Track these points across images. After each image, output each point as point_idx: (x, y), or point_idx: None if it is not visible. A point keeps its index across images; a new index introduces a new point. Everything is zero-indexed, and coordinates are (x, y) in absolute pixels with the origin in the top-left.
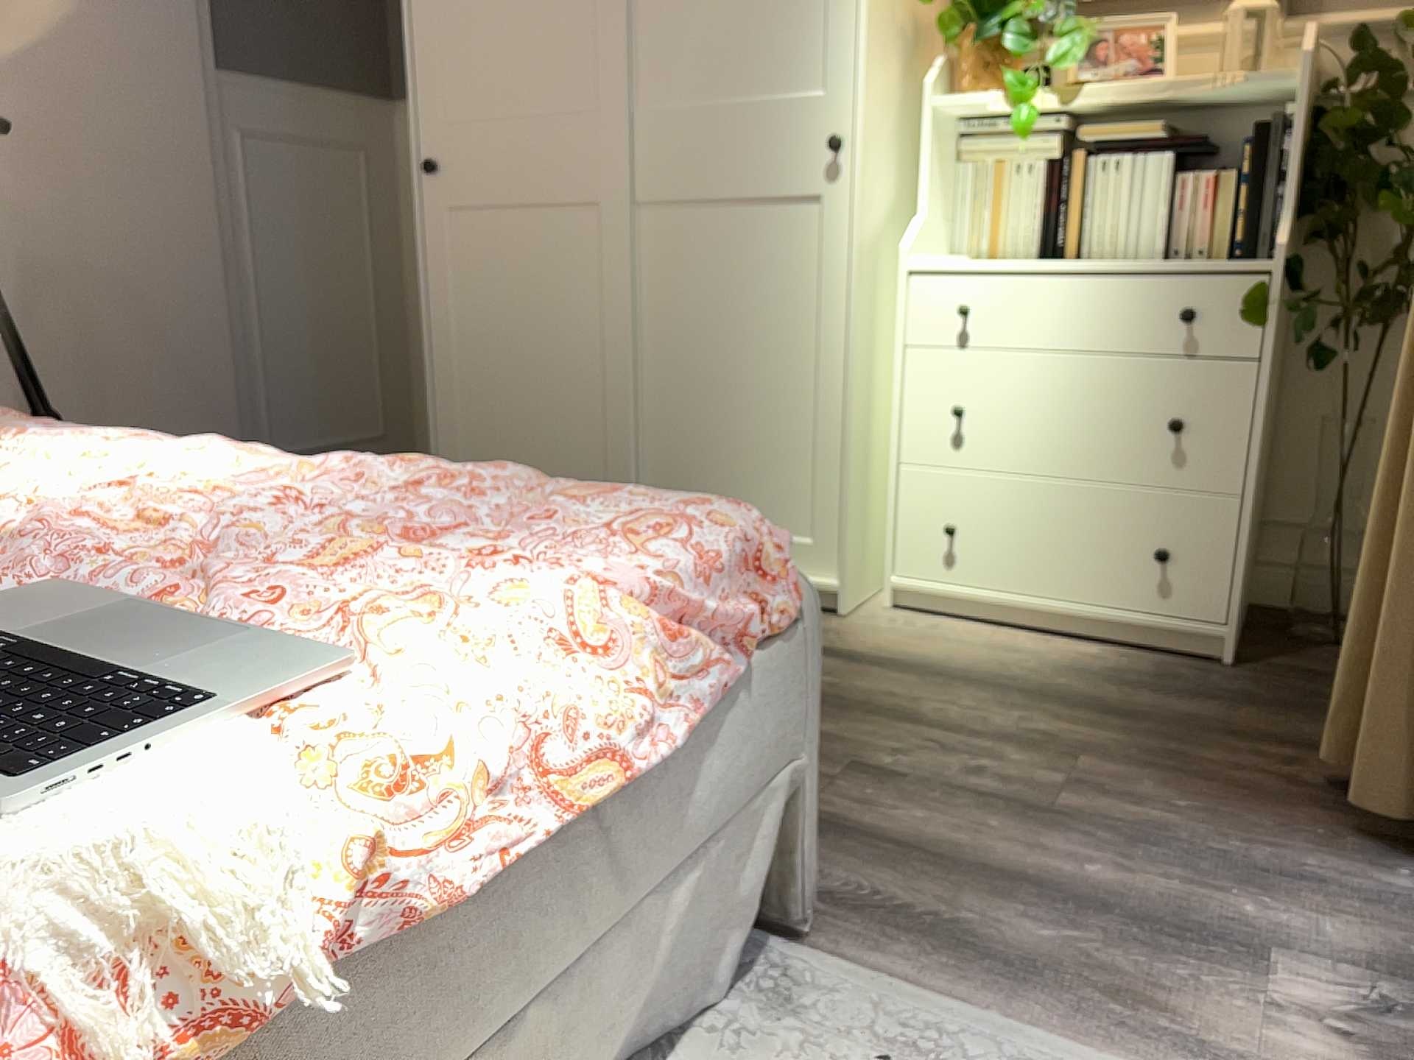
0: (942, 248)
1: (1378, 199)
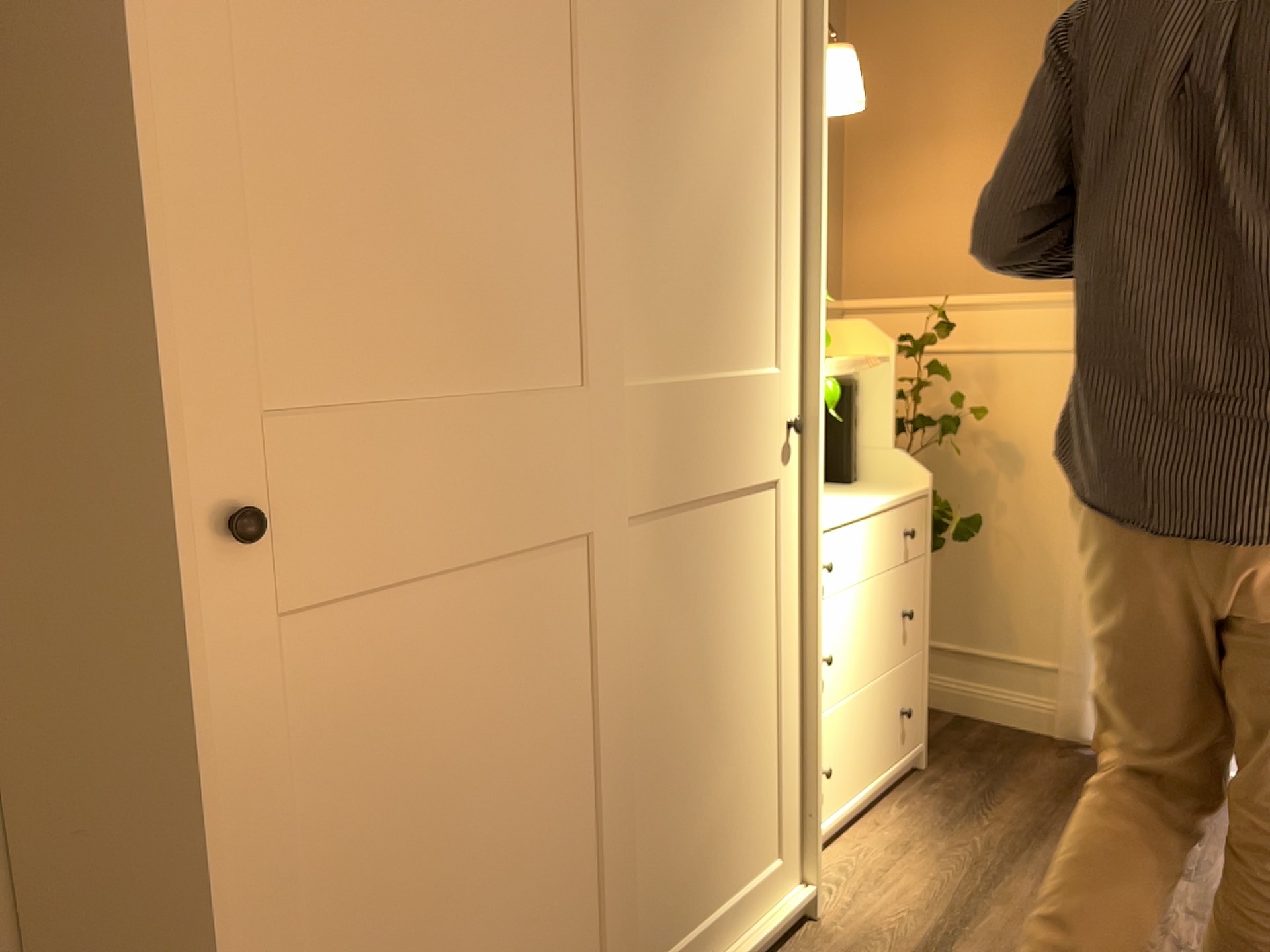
0: None
1: None
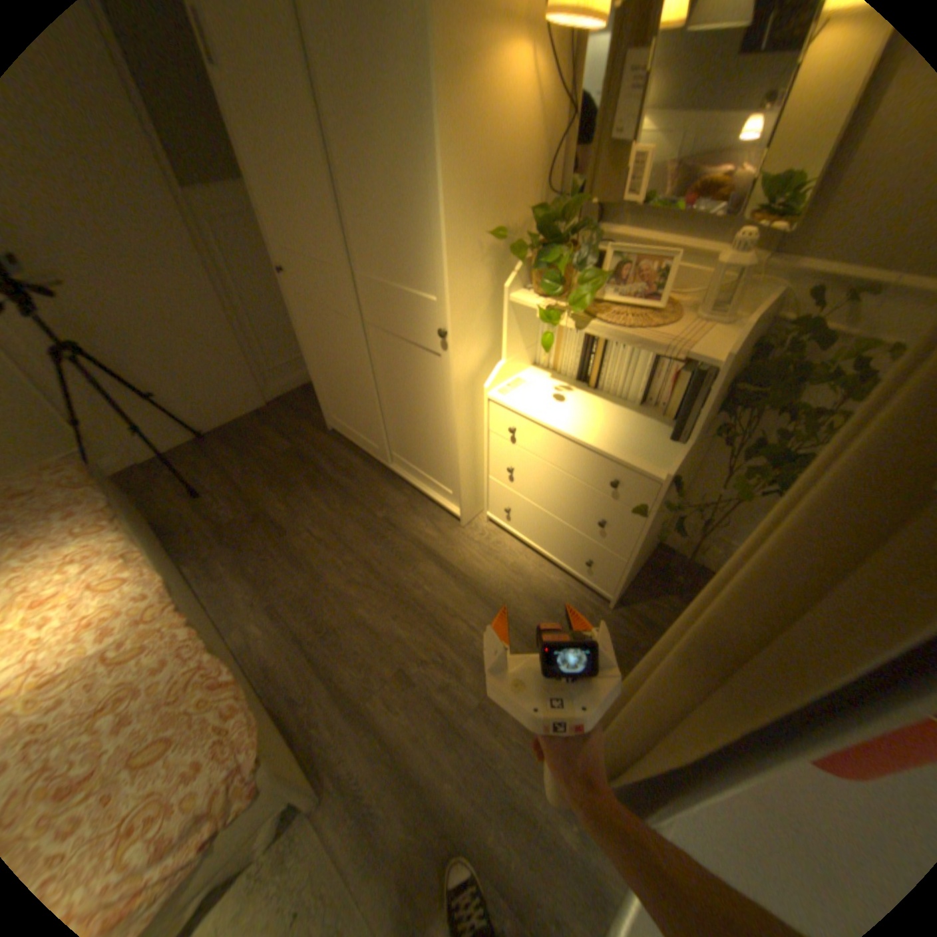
0: (526, 362)
1: (784, 402)
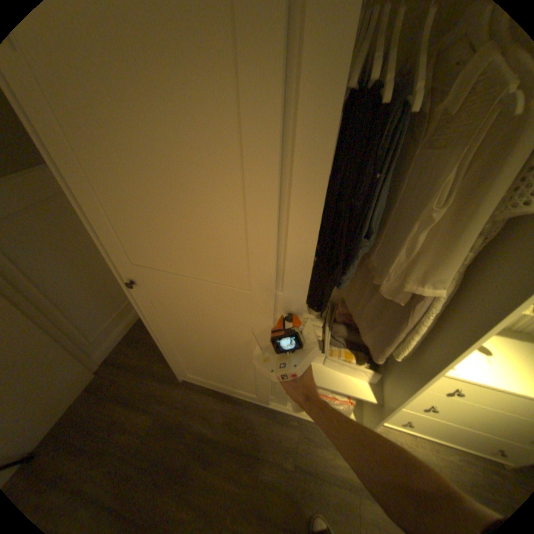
0: None
1: None
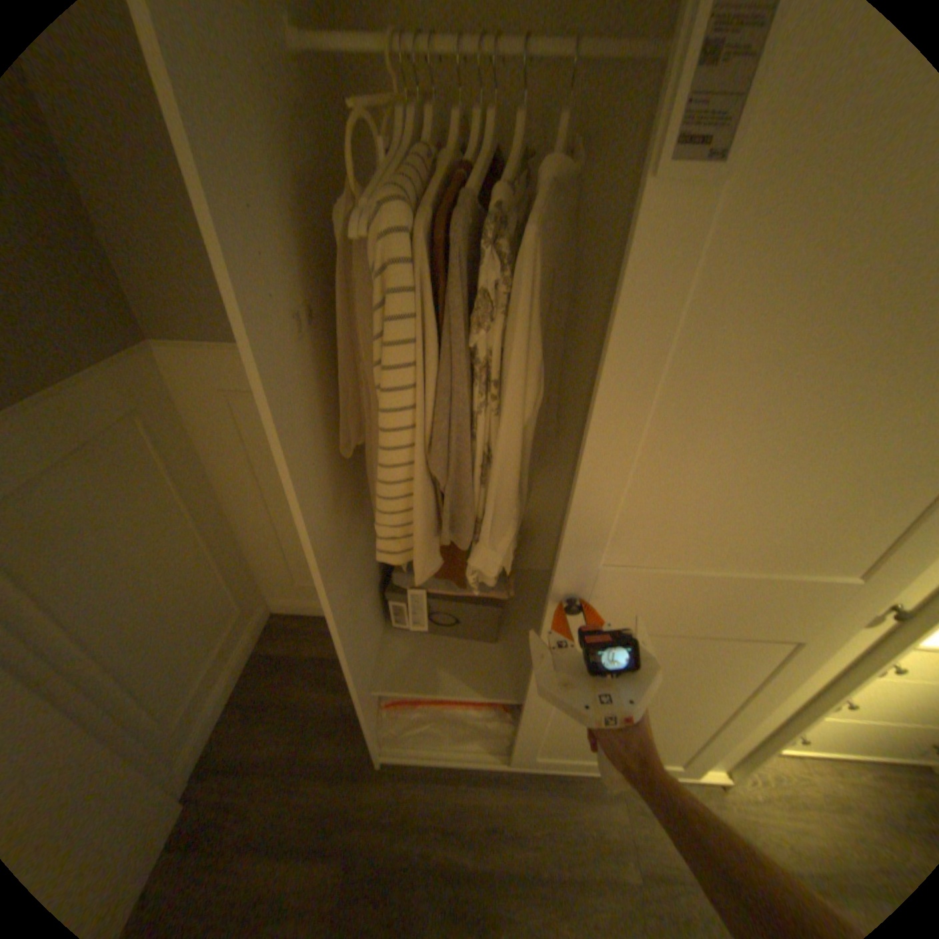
0: None
1: None
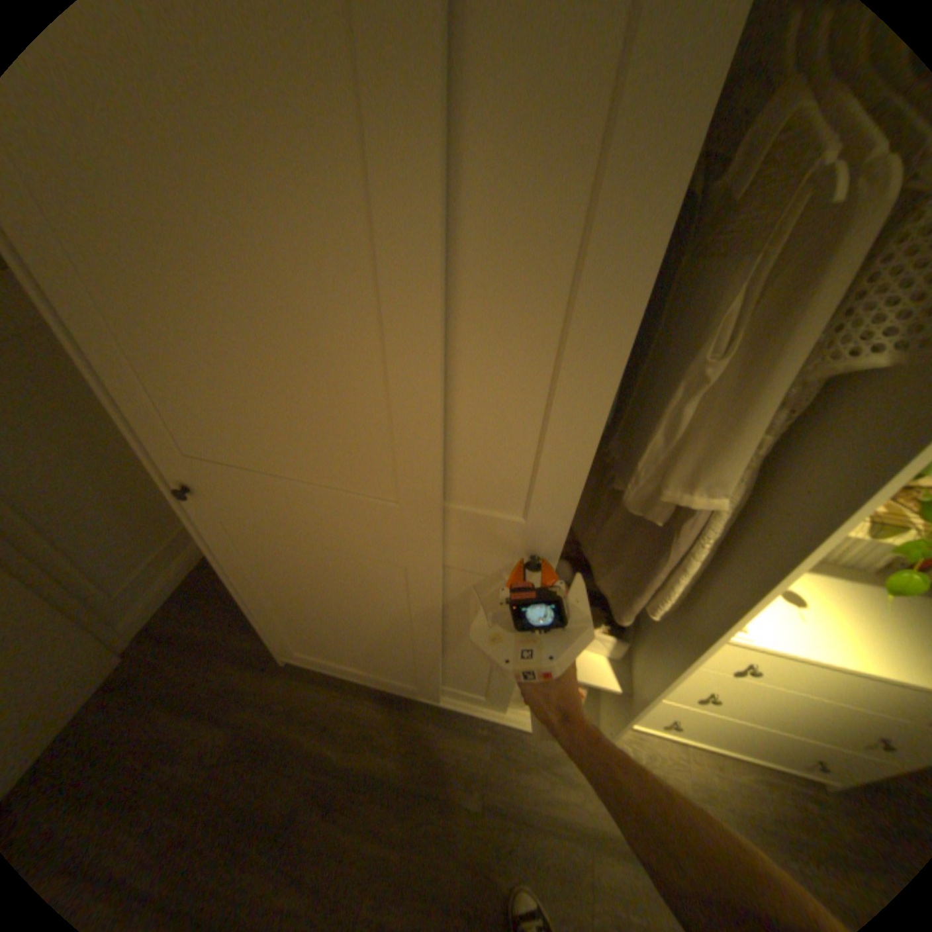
0: None
1: None
